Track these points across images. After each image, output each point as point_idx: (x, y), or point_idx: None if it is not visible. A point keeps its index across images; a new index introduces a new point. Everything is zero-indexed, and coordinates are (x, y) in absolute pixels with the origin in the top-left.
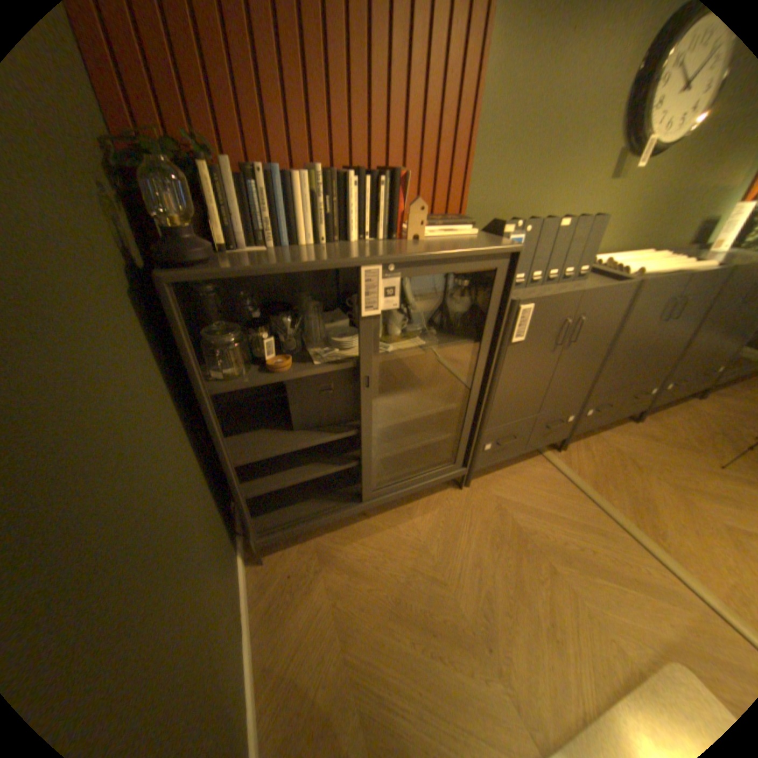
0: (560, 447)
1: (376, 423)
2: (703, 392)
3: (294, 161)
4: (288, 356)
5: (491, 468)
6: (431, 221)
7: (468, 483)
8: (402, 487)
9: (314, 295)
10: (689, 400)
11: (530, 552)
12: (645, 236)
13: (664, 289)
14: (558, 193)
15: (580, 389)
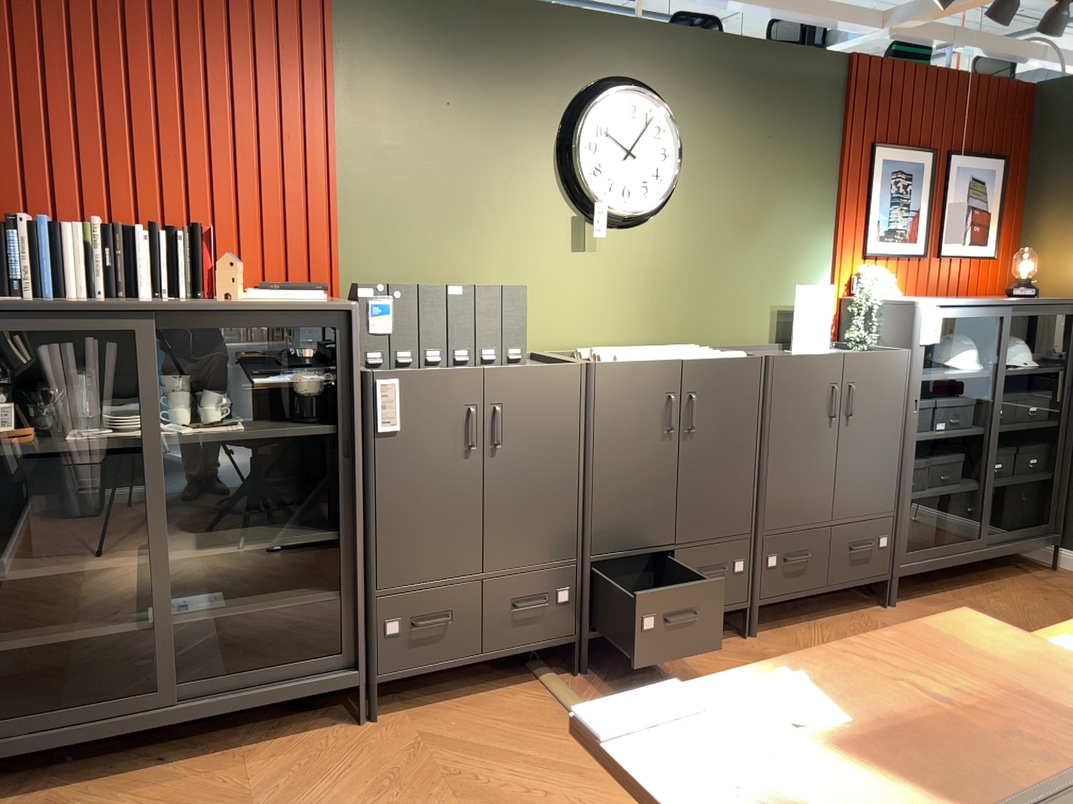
0: (579, 670)
1: (169, 552)
2: (889, 594)
3: (89, 219)
4: (33, 428)
5: (434, 697)
6: (265, 284)
7: (377, 717)
8: (228, 693)
9: (97, 367)
10: (865, 607)
11: (431, 798)
12: (674, 327)
13: (638, 379)
14: (489, 266)
15: (554, 535)
